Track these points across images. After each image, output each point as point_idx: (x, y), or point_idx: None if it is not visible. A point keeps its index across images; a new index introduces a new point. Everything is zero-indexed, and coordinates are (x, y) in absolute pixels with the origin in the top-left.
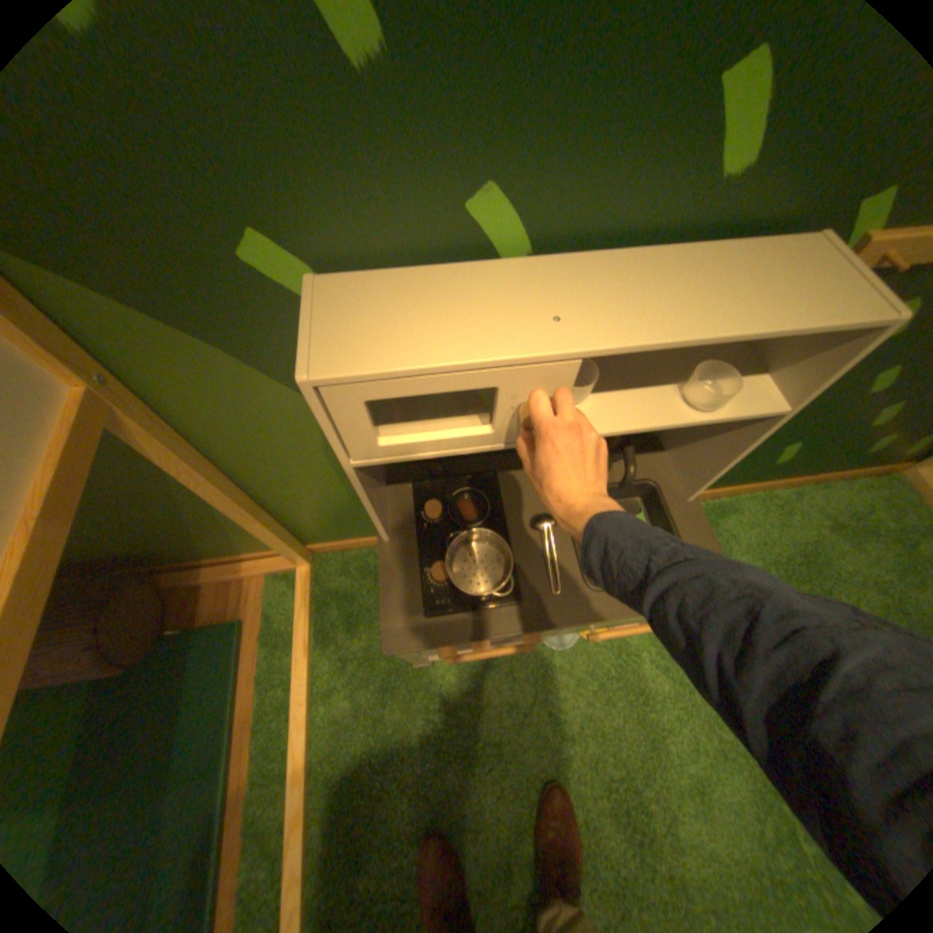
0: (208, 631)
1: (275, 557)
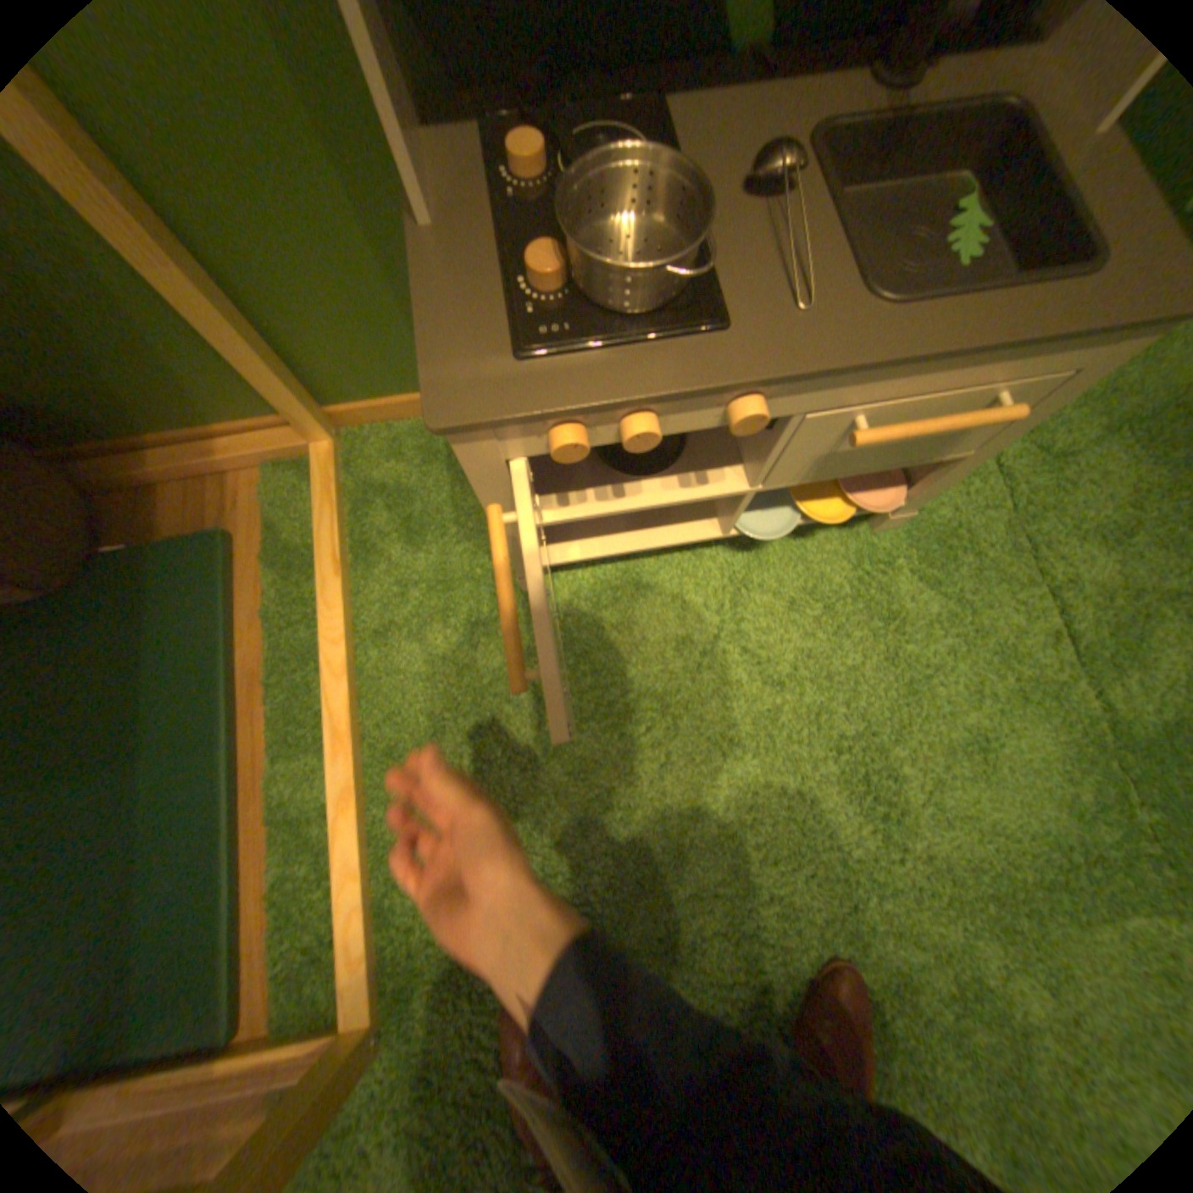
0: (174, 546)
1: (271, 428)
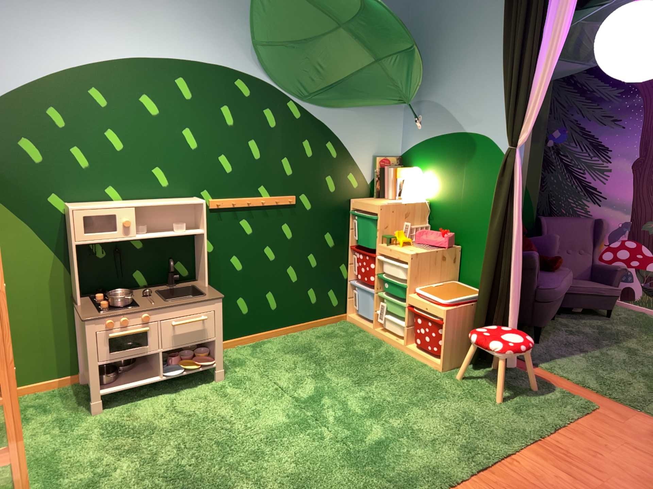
0: None
1: None
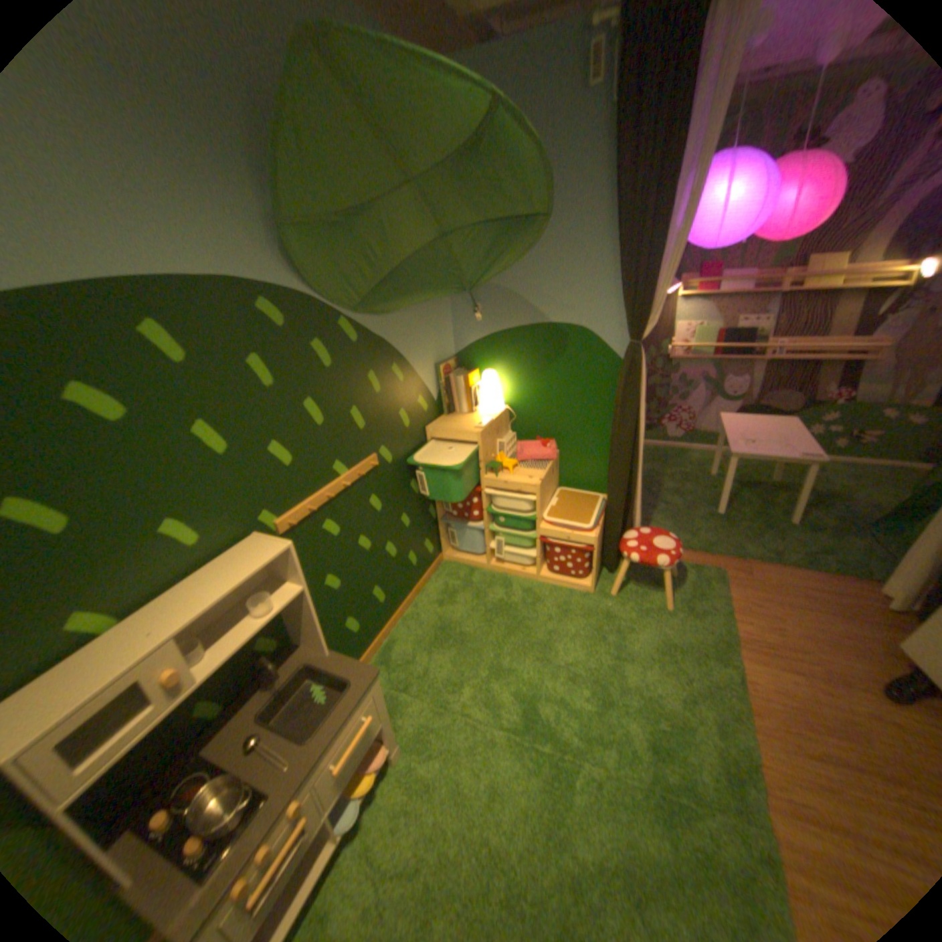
0: None
1: None
